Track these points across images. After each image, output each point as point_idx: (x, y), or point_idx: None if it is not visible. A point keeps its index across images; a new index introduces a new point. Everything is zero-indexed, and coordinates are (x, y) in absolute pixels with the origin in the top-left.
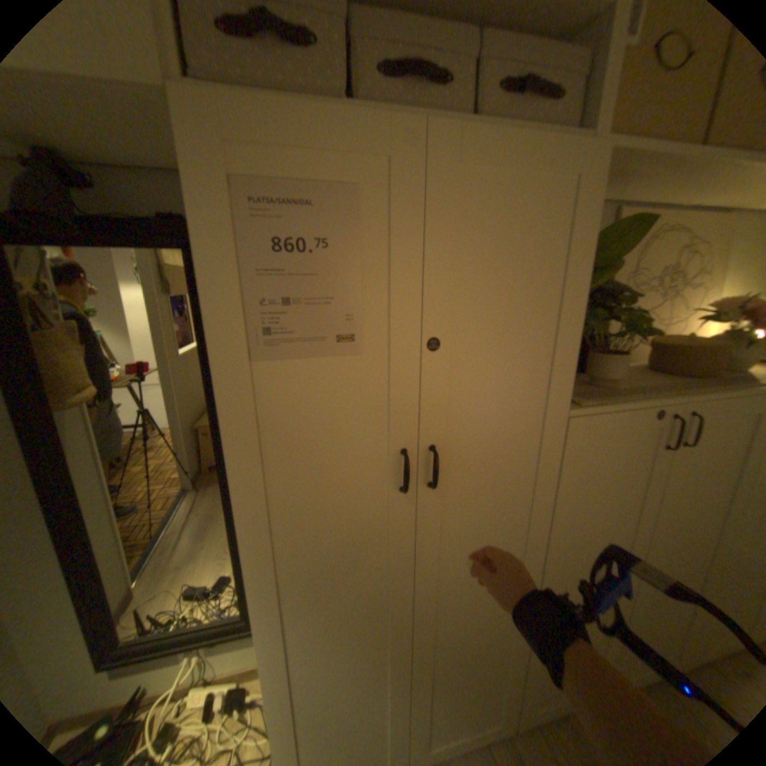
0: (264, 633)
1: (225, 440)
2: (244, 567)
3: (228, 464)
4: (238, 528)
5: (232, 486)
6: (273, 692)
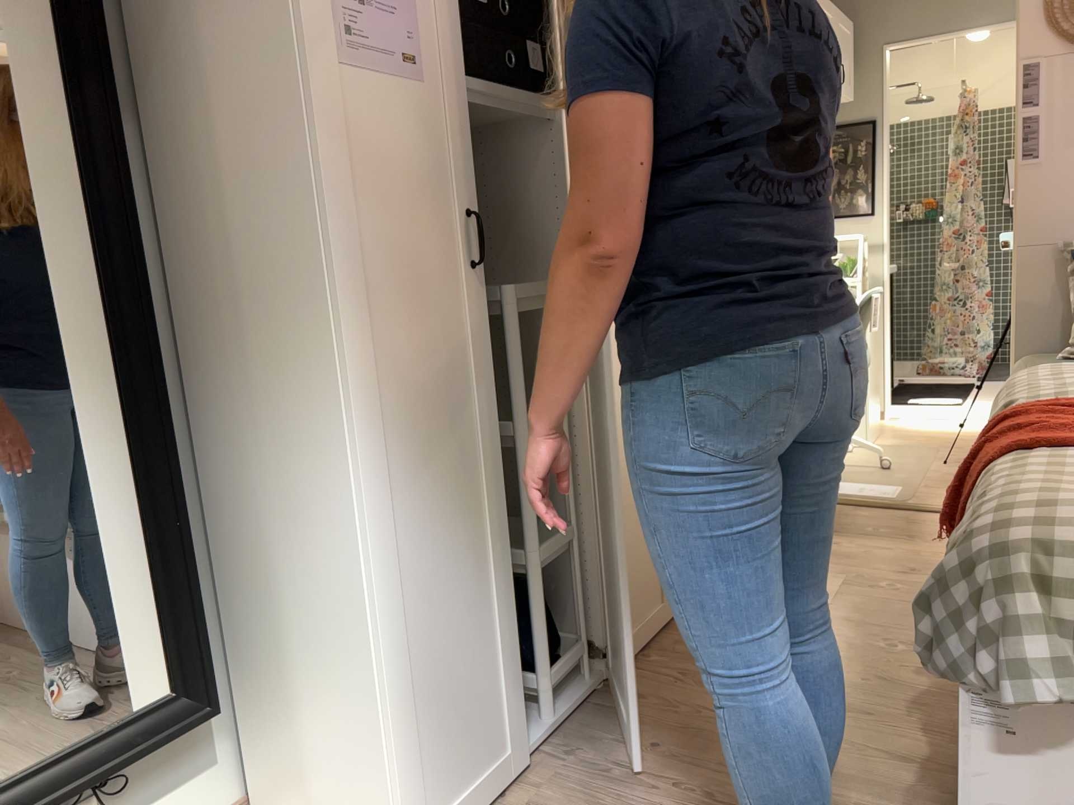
0: (363, 481)
1: (314, 158)
2: (338, 359)
3: (318, 193)
4: (330, 294)
5: (322, 227)
6: (377, 599)
